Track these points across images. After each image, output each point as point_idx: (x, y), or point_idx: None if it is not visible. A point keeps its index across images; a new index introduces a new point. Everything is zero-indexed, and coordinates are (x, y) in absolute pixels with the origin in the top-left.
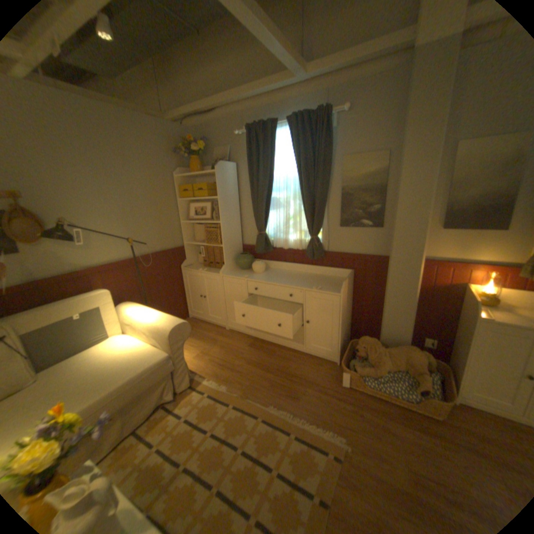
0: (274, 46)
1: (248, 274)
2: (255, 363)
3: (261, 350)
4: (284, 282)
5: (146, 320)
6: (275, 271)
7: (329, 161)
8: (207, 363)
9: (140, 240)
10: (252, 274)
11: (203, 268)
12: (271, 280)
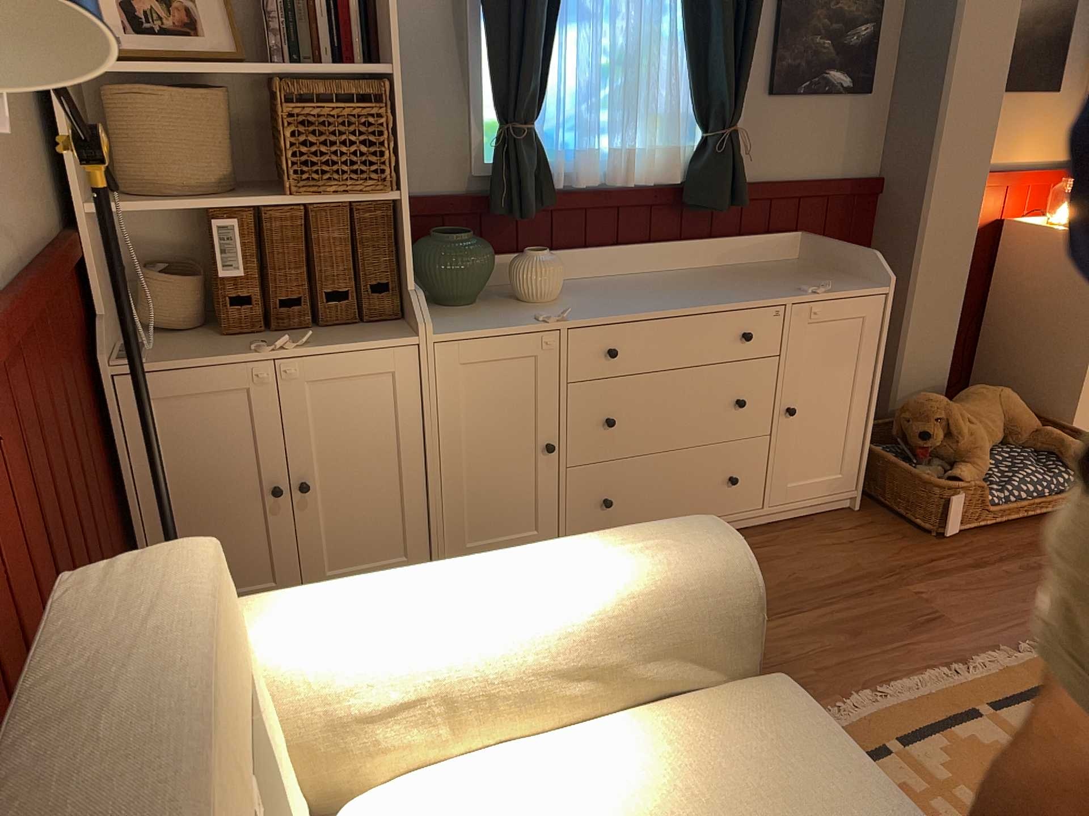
0: None
1: (520, 310)
2: None
3: None
4: (700, 300)
5: (548, 600)
6: (574, 285)
7: None
8: None
9: None
10: (537, 308)
11: (242, 341)
12: (653, 305)
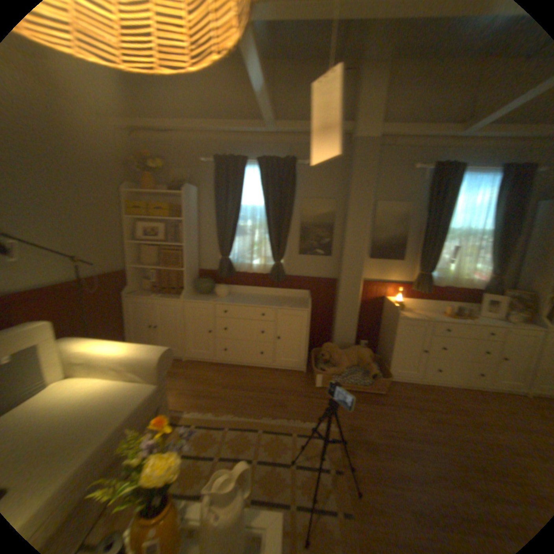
0: (266, 105)
1: (214, 298)
2: (232, 386)
3: (232, 374)
4: (255, 303)
5: (118, 352)
6: (239, 294)
7: (293, 201)
8: (179, 396)
9: (81, 259)
10: (218, 298)
11: (154, 294)
12: (242, 302)
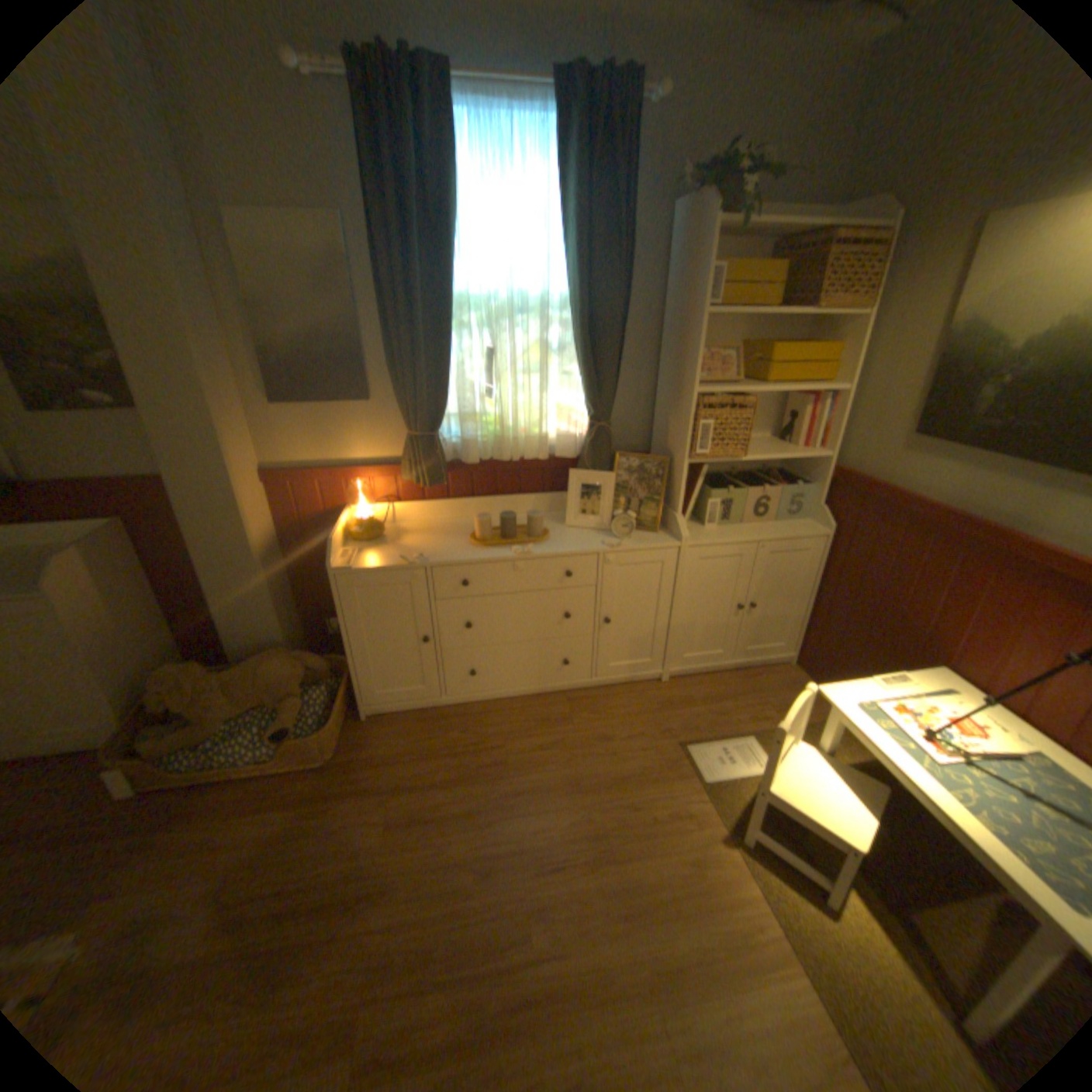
0: None
1: None
2: None
3: None
4: None
5: None
6: None
7: None
8: None
9: None
10: None
11: None
12: None
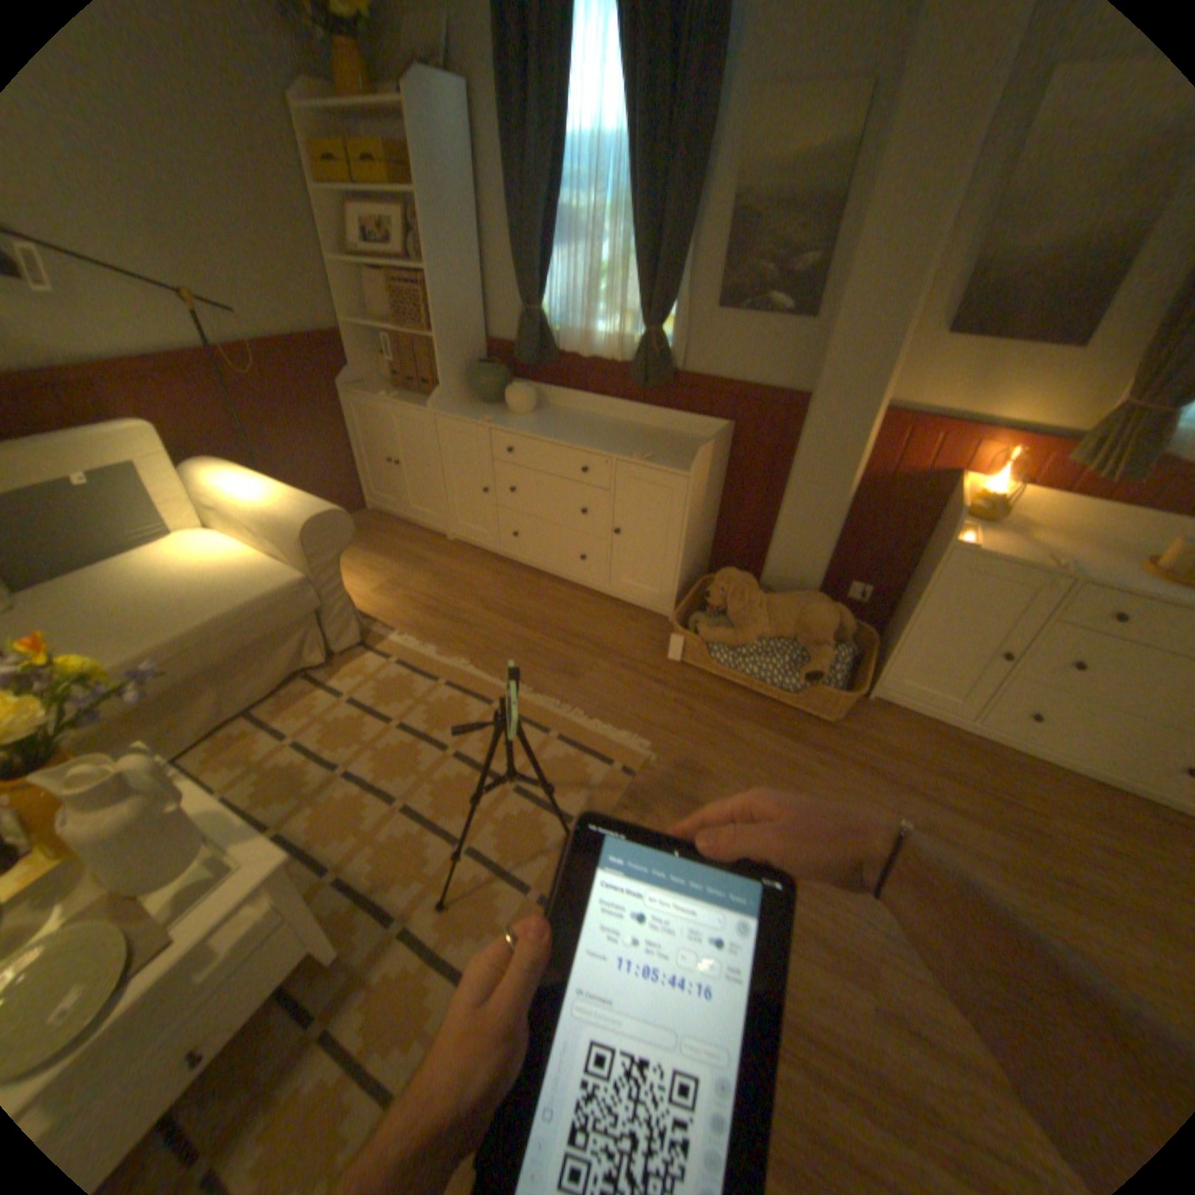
0: None
1: (496, 415)
2: (502, 609)
3: (518, 586)
4: (573, 440)
5: (251, 500)
6: (560, 414)
7: (712, 104)
8: (403, 602)
9: (218, 299)
10: (504, 416)
11: (392, 392)
12: (545, 433)
